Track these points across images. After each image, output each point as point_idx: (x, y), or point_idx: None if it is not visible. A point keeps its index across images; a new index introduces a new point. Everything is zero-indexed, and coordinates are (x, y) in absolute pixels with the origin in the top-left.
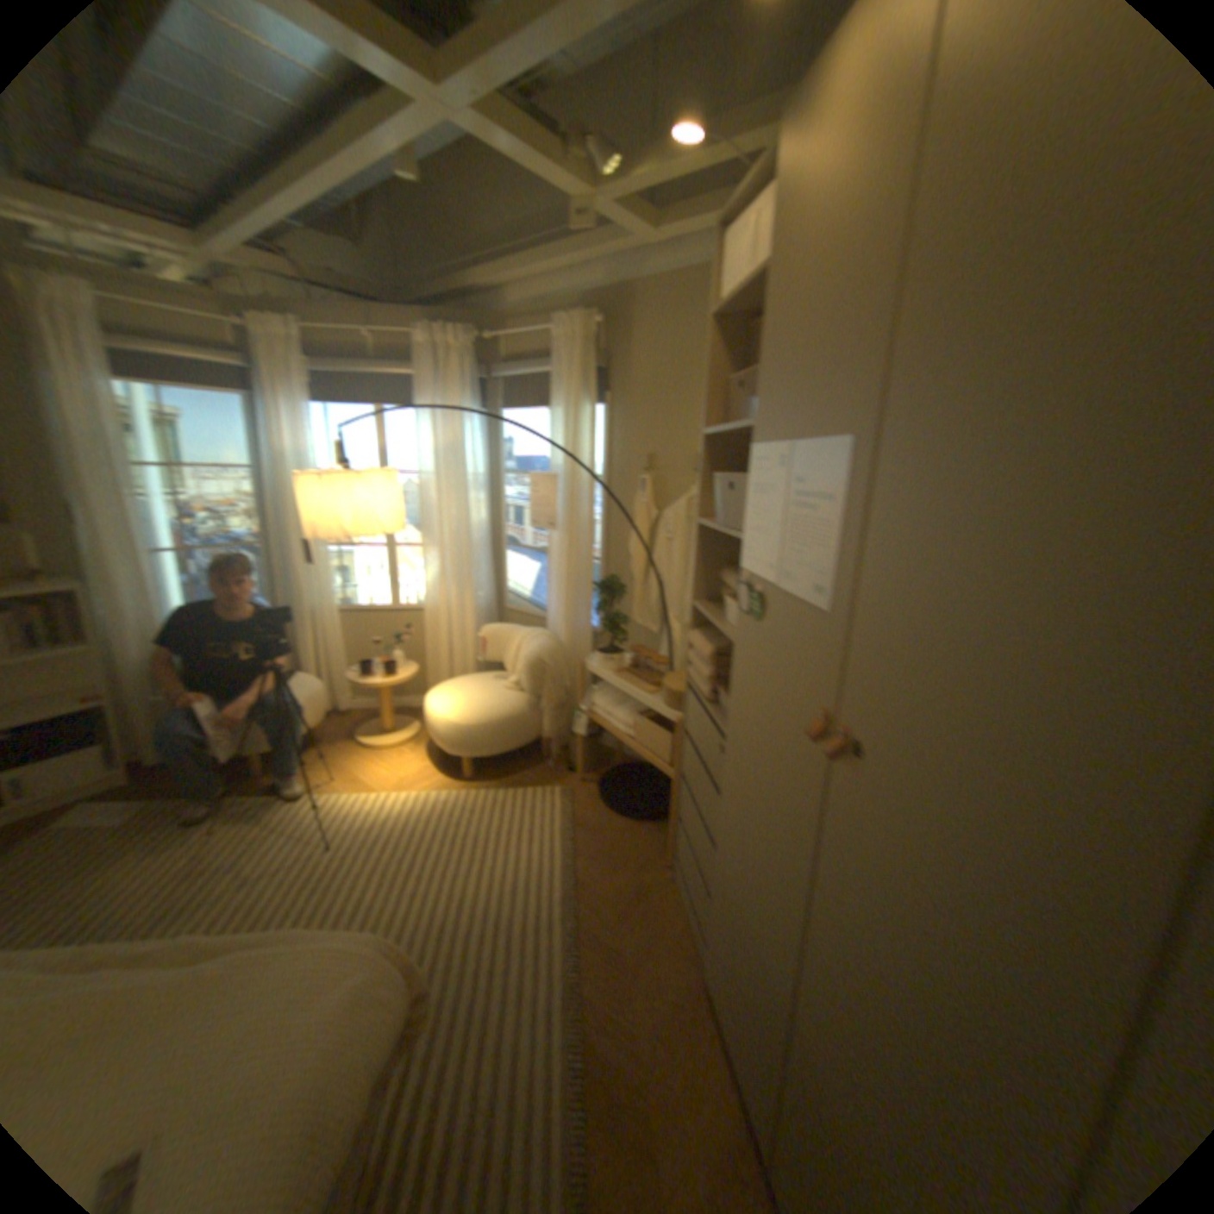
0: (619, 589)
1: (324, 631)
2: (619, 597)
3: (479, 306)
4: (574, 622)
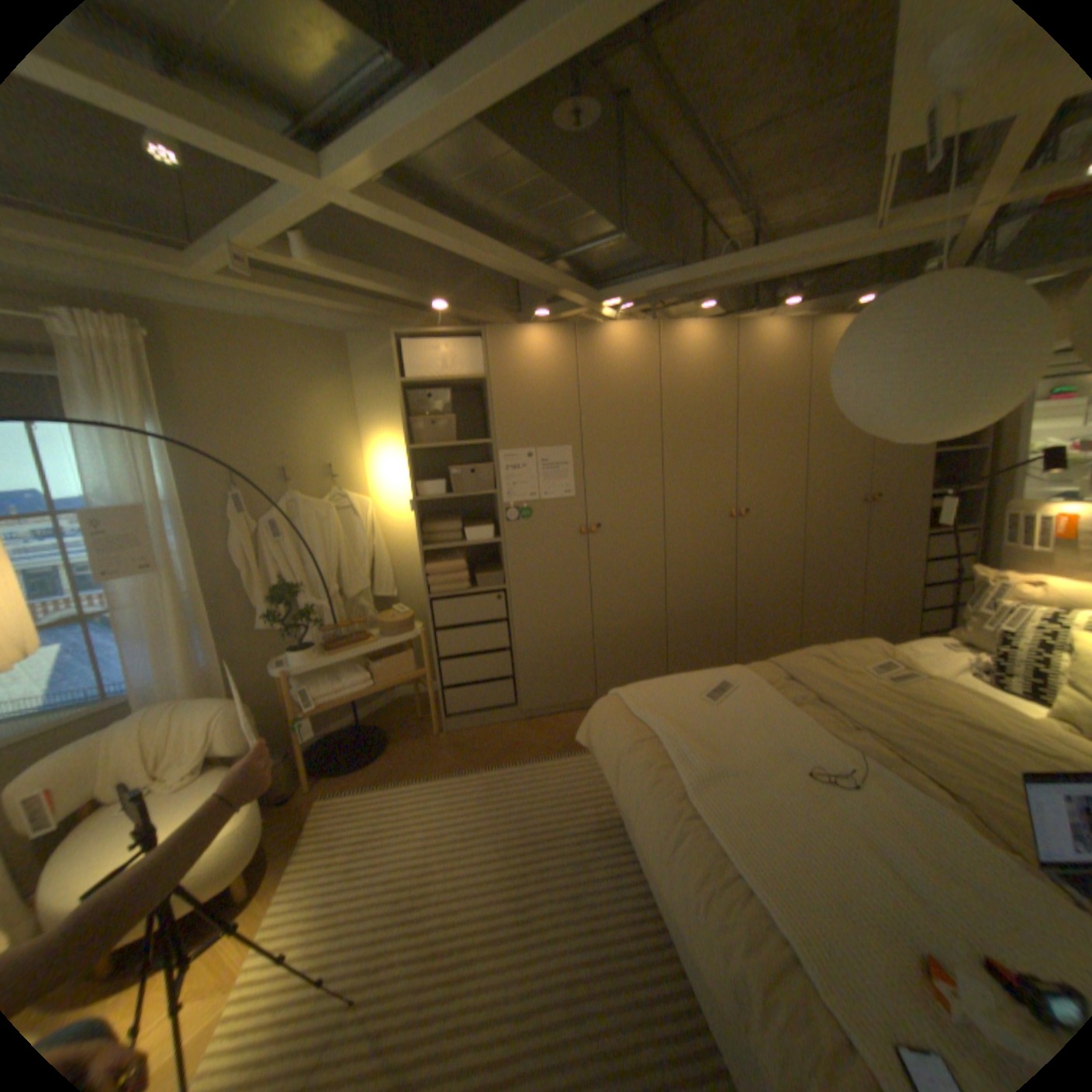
0: (284, 592)
1: None
2: (286, 599)
3: None
4: (193, 671)
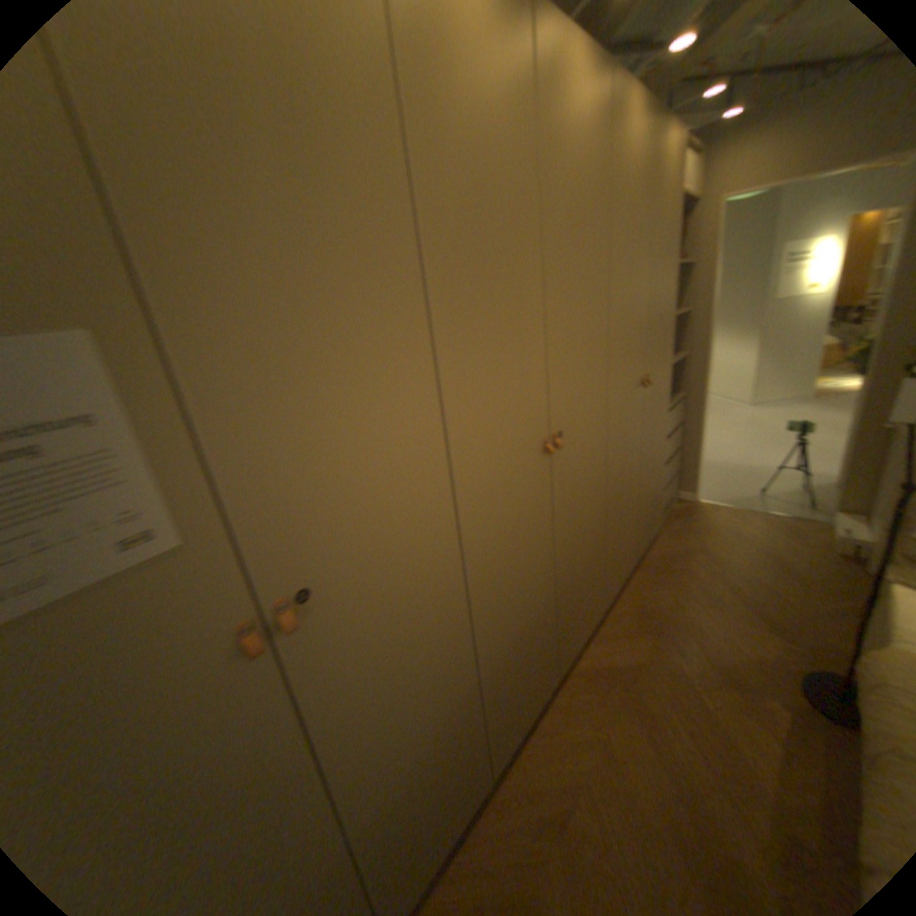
0: None
1: None
2: None
3: None
4: None
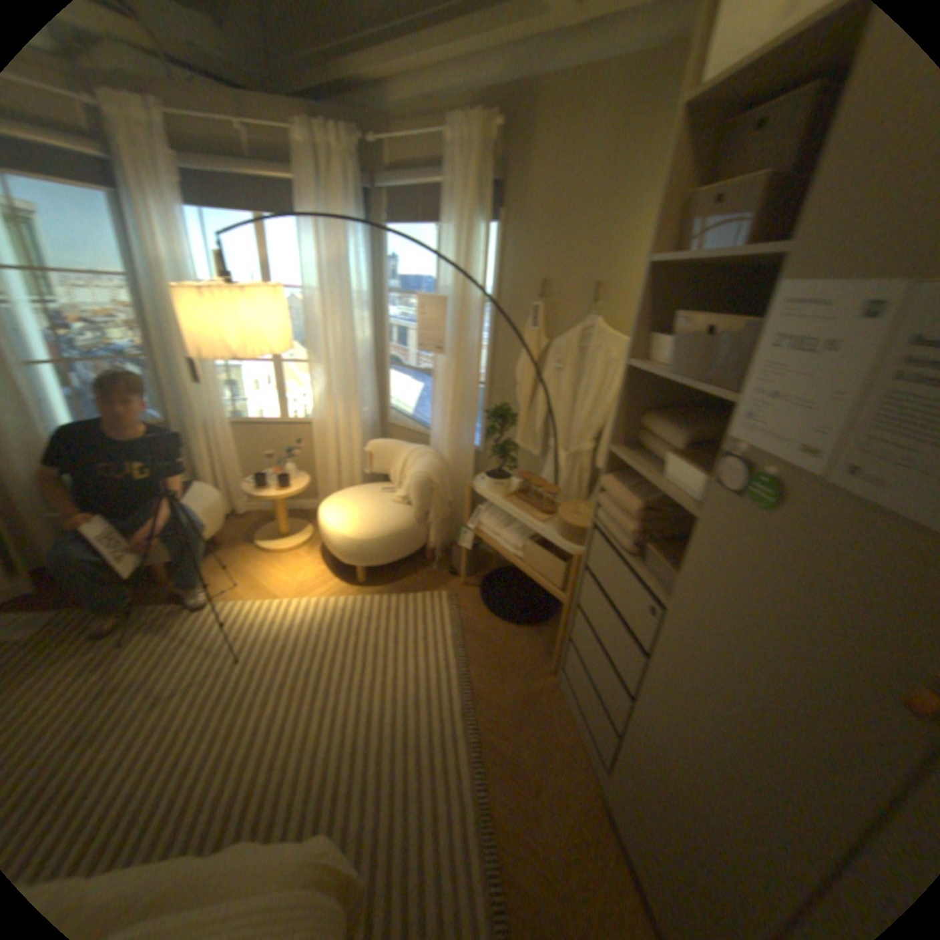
0: (509, 418)
1: (217, 443)
2: (509, 425)
3: (361, 105)
4: (458, 443)
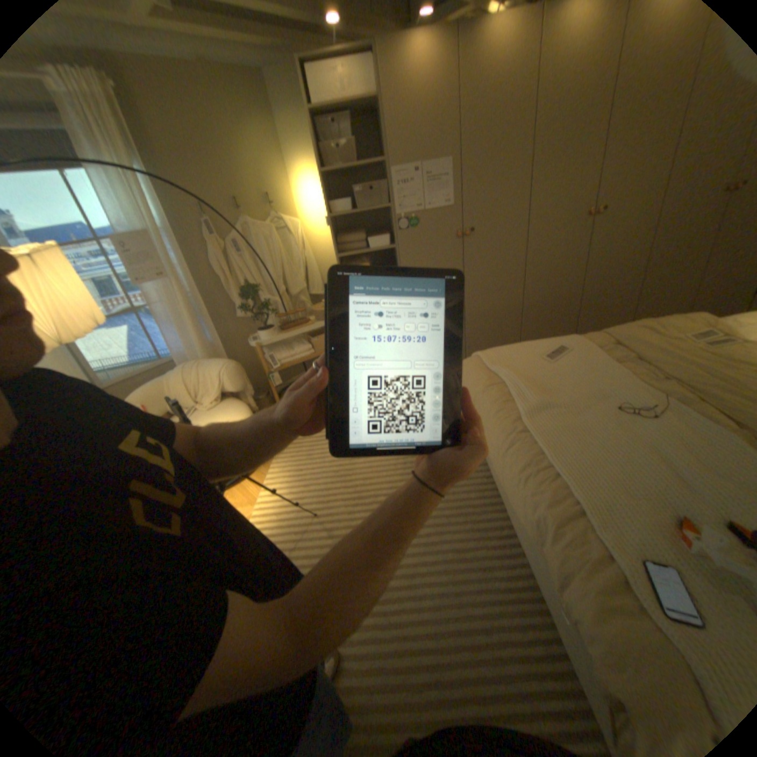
0: (249, 291)
1: None
2: (251, 296)
3: None
4: (204, 342)
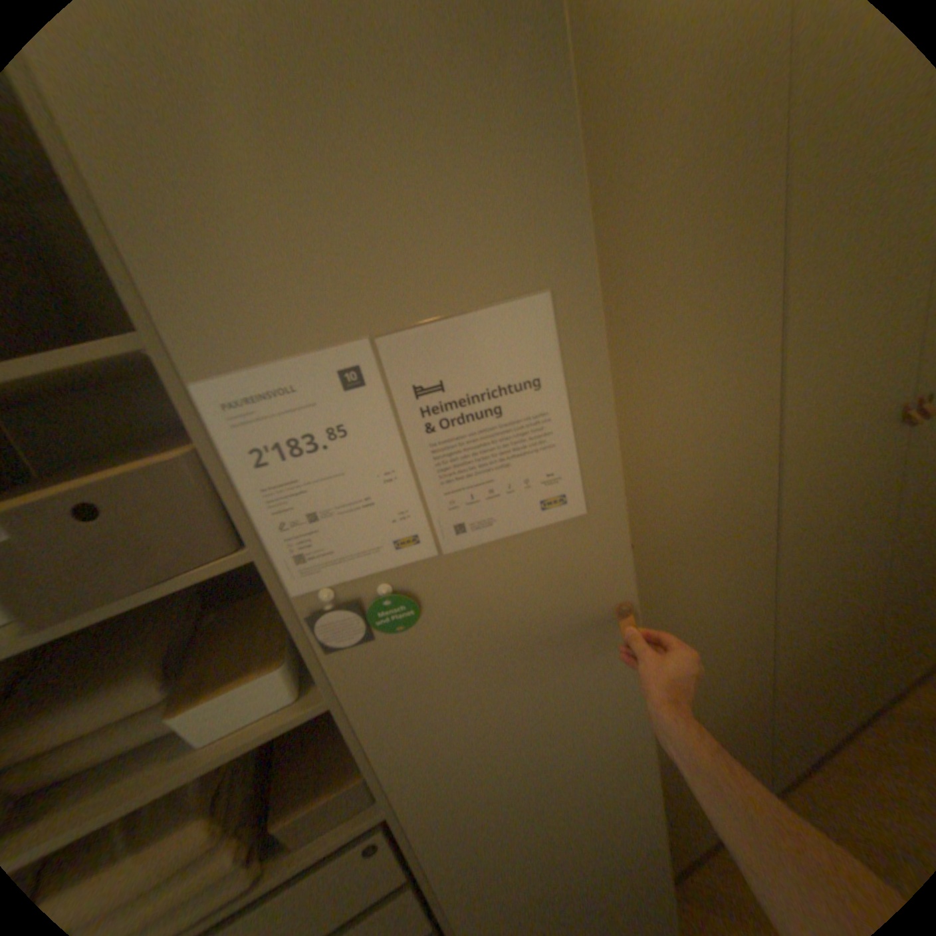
0: None
1: None
2: None
3: None
4: None
